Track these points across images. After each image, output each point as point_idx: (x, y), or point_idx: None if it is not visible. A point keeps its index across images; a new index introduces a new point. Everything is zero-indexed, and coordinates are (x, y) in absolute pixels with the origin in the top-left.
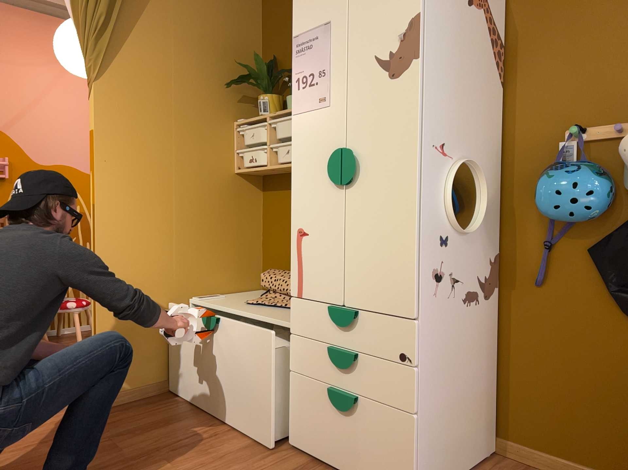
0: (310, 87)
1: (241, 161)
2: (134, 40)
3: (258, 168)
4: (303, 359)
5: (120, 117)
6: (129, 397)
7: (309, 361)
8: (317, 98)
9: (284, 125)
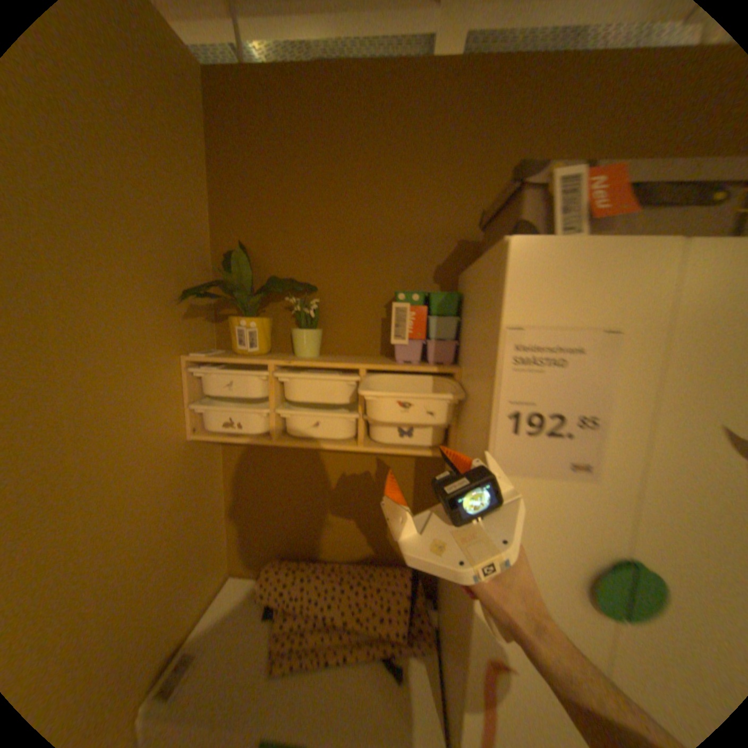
0: (552, 438)
1: (197, 418)
2: None
3: (252, 442)
4: None
5: None
6: None
7: None
8: (569, 463)
9: (312, 384)
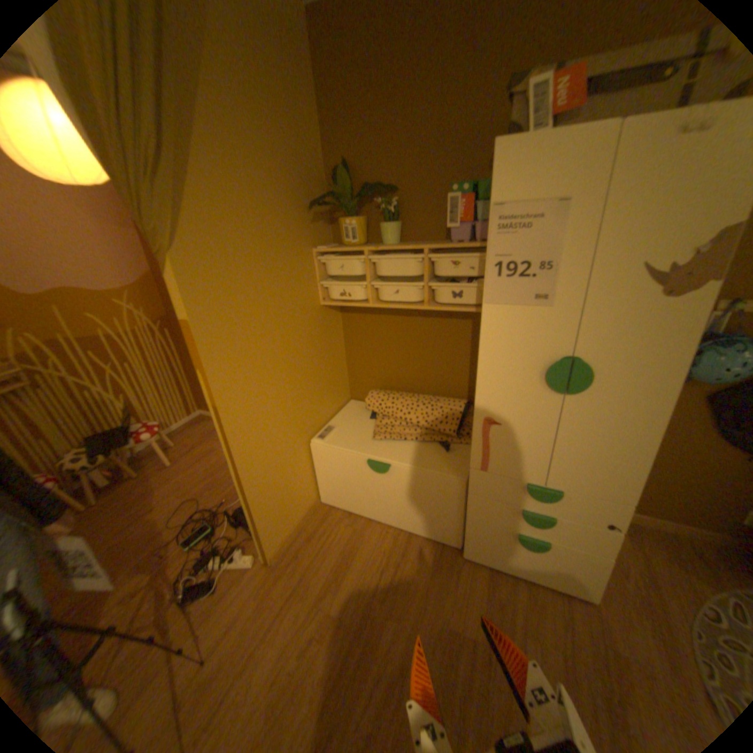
0: (520, 278)
1: (324, 291)
2: (194, 166)
3: (356, 305)
4: (485, 512)
5: (211, 291)
6: (289, 540)
7: (492, 514)
8: (532, 294)
9: (392, 263)
